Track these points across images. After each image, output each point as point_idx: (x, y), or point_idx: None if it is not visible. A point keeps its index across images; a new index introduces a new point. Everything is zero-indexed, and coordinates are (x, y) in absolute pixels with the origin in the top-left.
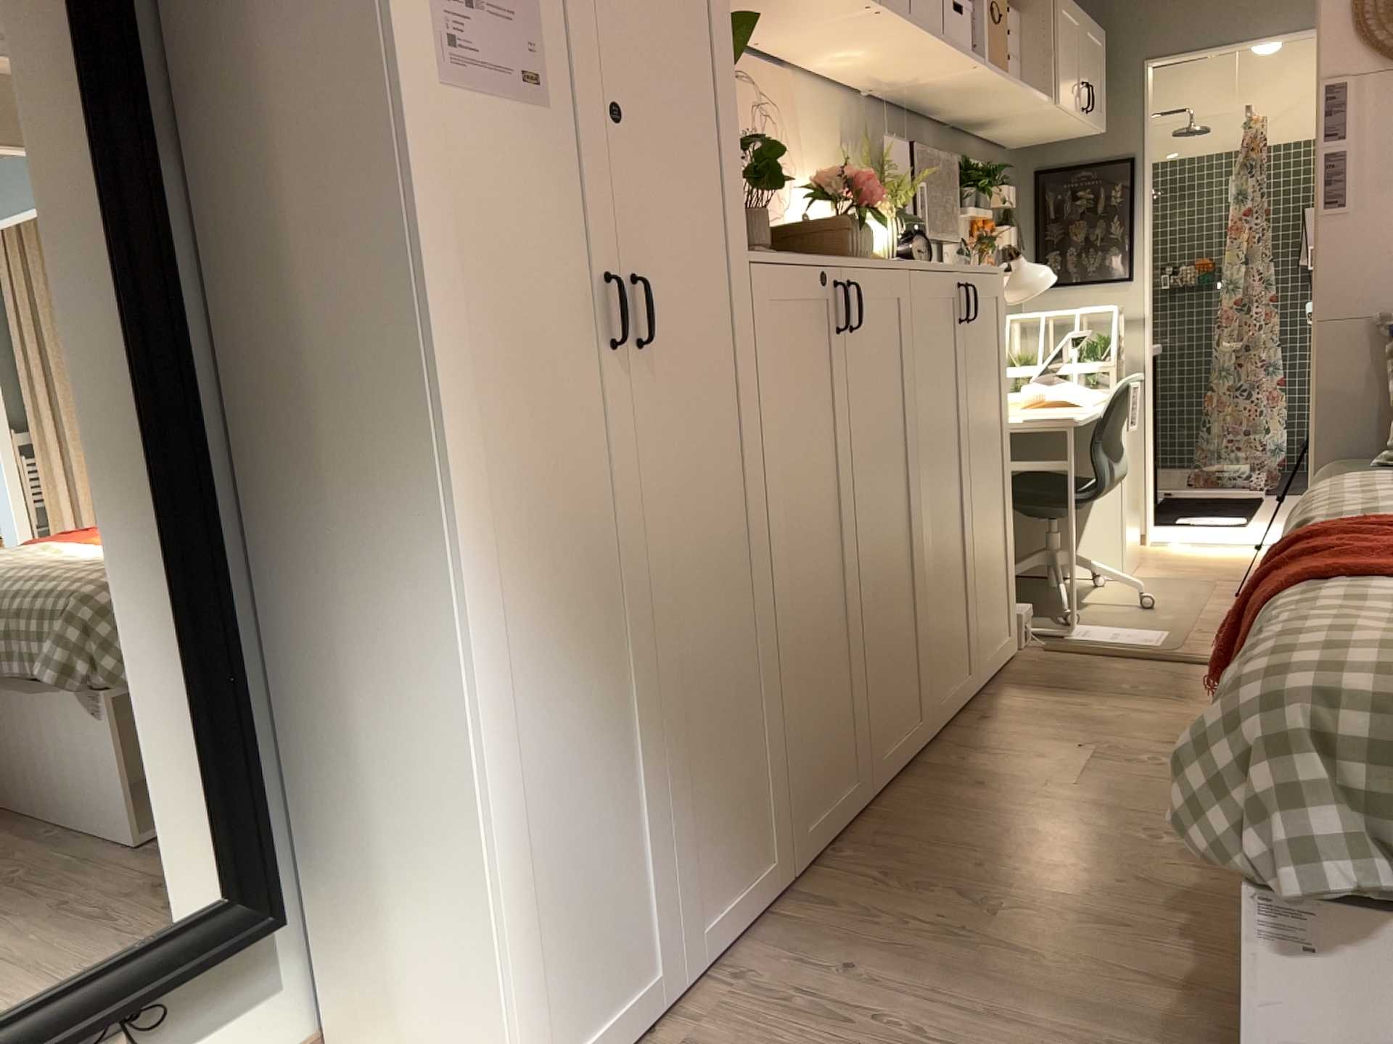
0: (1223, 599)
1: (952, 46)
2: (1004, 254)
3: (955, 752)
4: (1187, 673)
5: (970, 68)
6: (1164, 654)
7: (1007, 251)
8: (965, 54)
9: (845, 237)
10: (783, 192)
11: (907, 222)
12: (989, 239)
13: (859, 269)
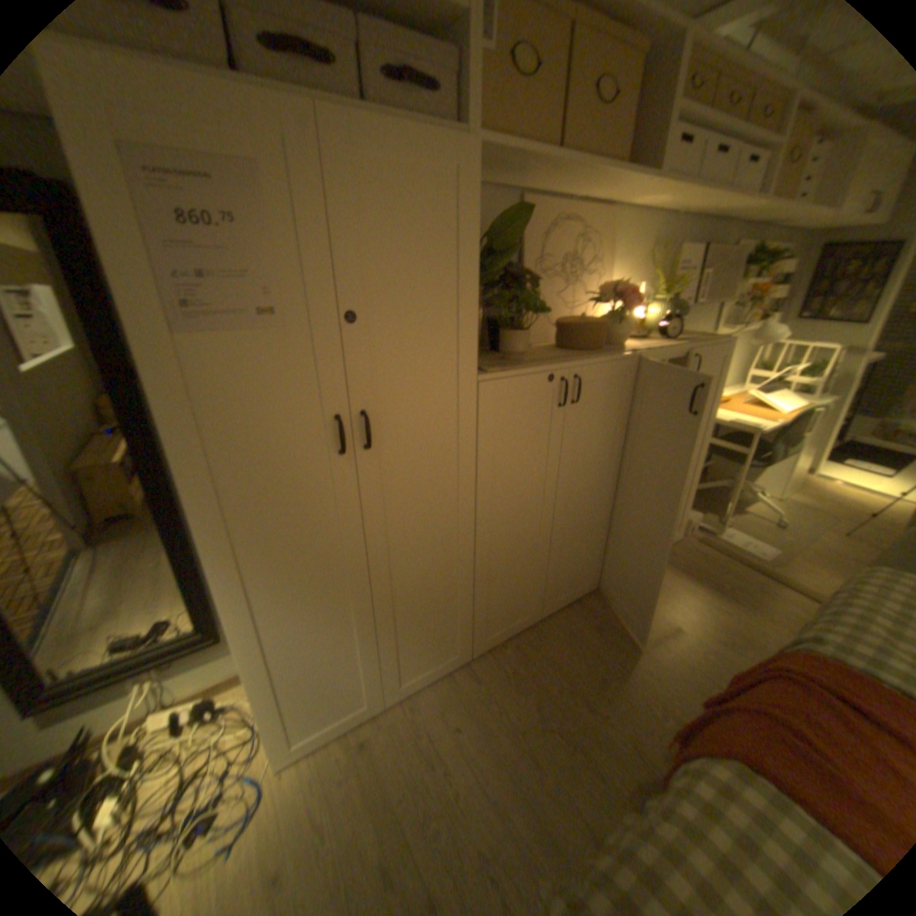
0: (834, 536)
1: (734, 192)
2: (777, 301)
3: (603, 600)
4: (771, 590)
5: (755, 201)
6: (765, 571)
7: (781, 297)
8: (747, 195)
9: (609, 328)
10: (582, 294)
11: (689, 297)
12: (766, 294)
13: (586, 367)
